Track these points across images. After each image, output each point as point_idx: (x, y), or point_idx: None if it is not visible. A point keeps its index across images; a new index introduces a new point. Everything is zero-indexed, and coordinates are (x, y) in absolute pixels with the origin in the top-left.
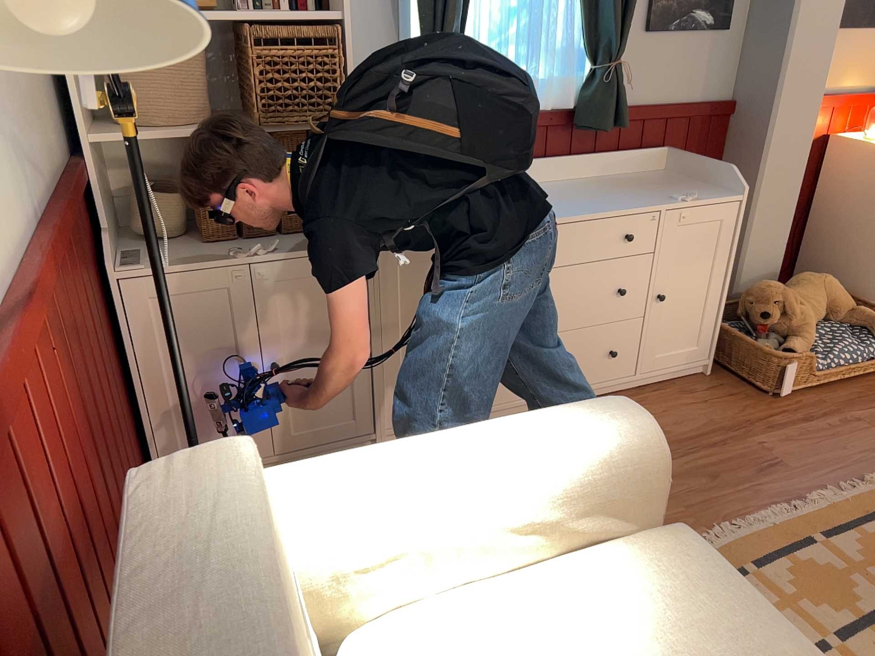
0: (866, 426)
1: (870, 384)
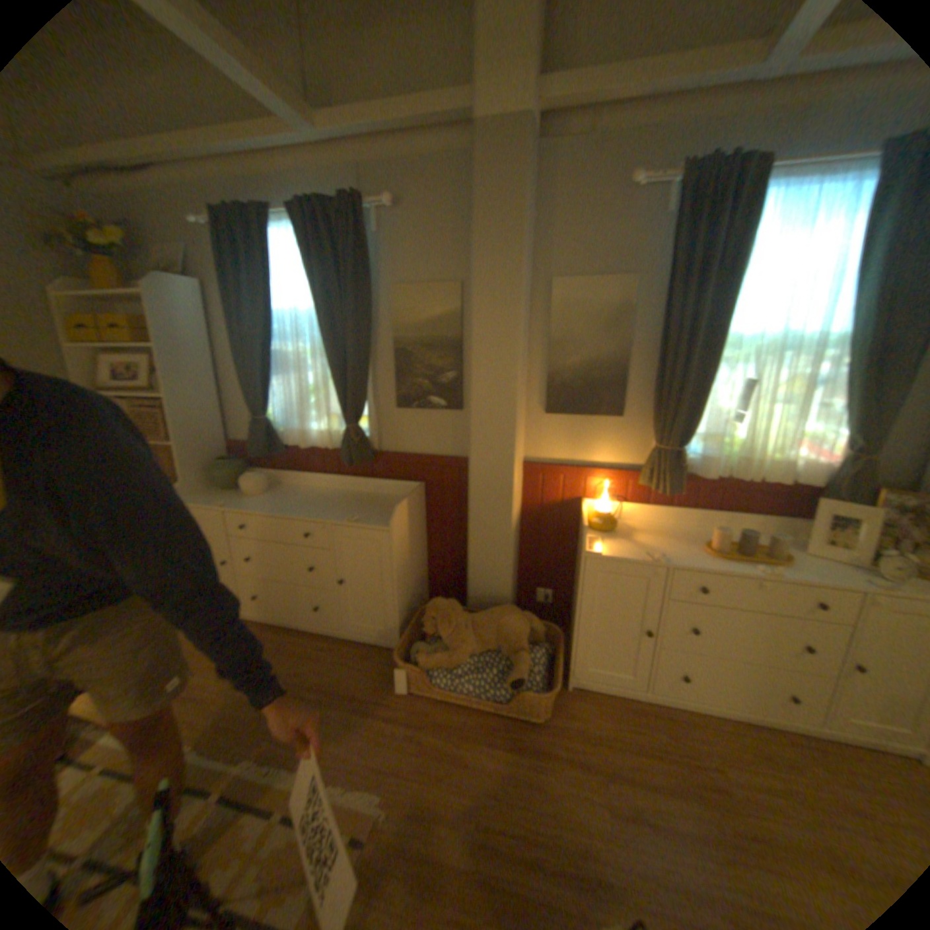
0: (411, 753)
1: (491, 725)
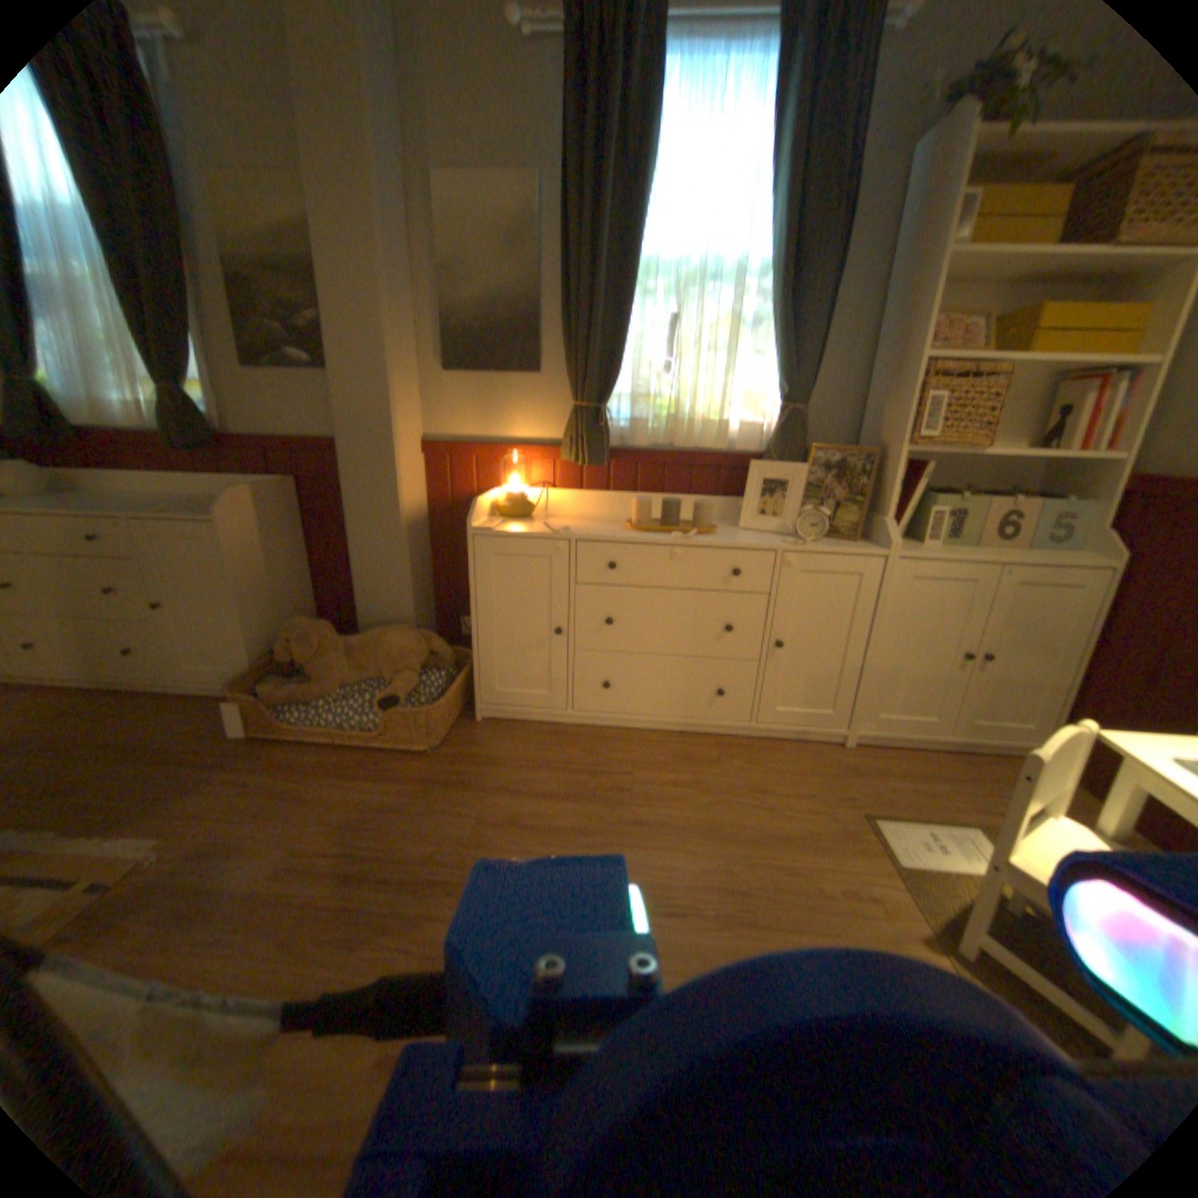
0: (229, 795)
1: (358, 759)
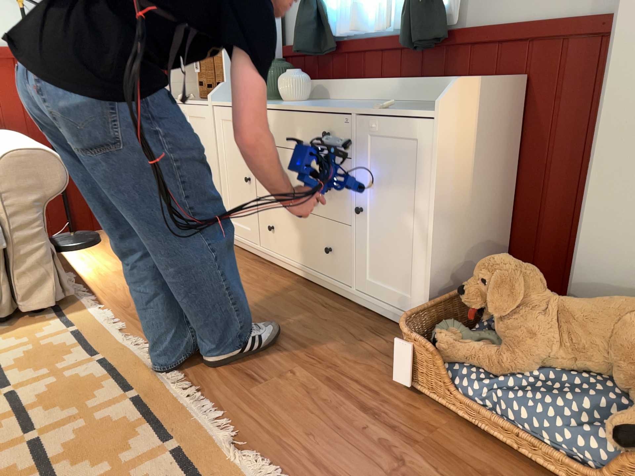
0: (383, 466)
1: None
